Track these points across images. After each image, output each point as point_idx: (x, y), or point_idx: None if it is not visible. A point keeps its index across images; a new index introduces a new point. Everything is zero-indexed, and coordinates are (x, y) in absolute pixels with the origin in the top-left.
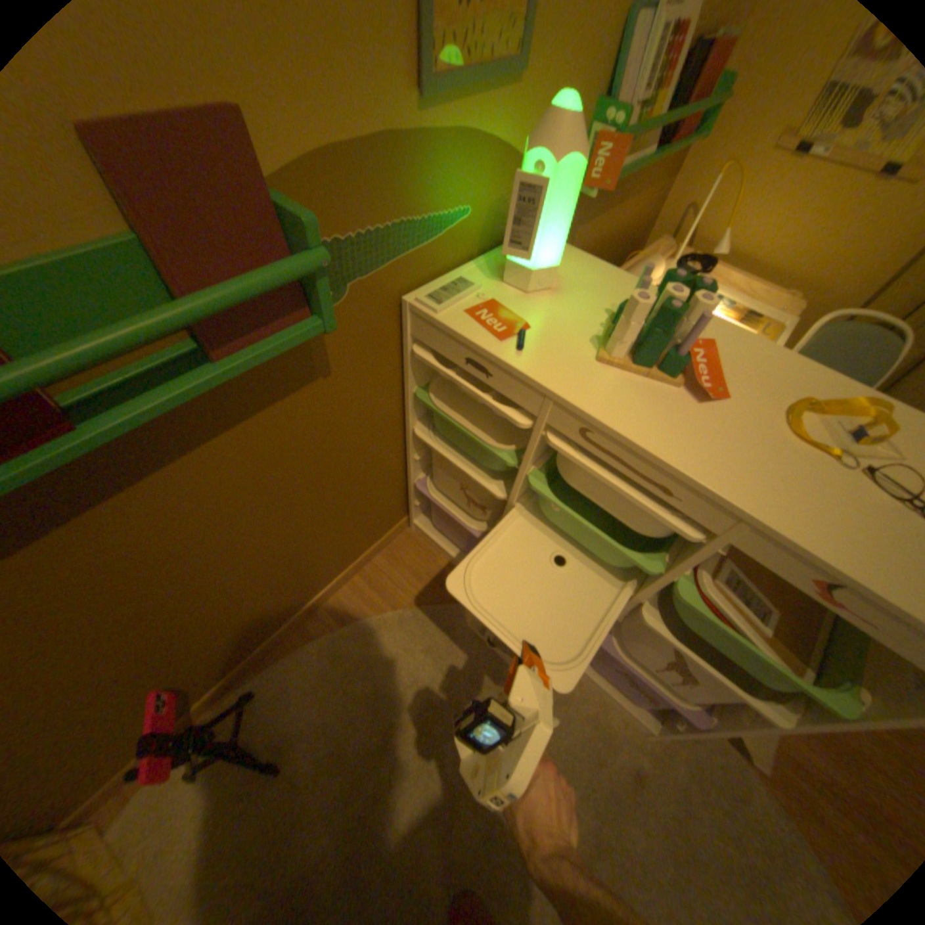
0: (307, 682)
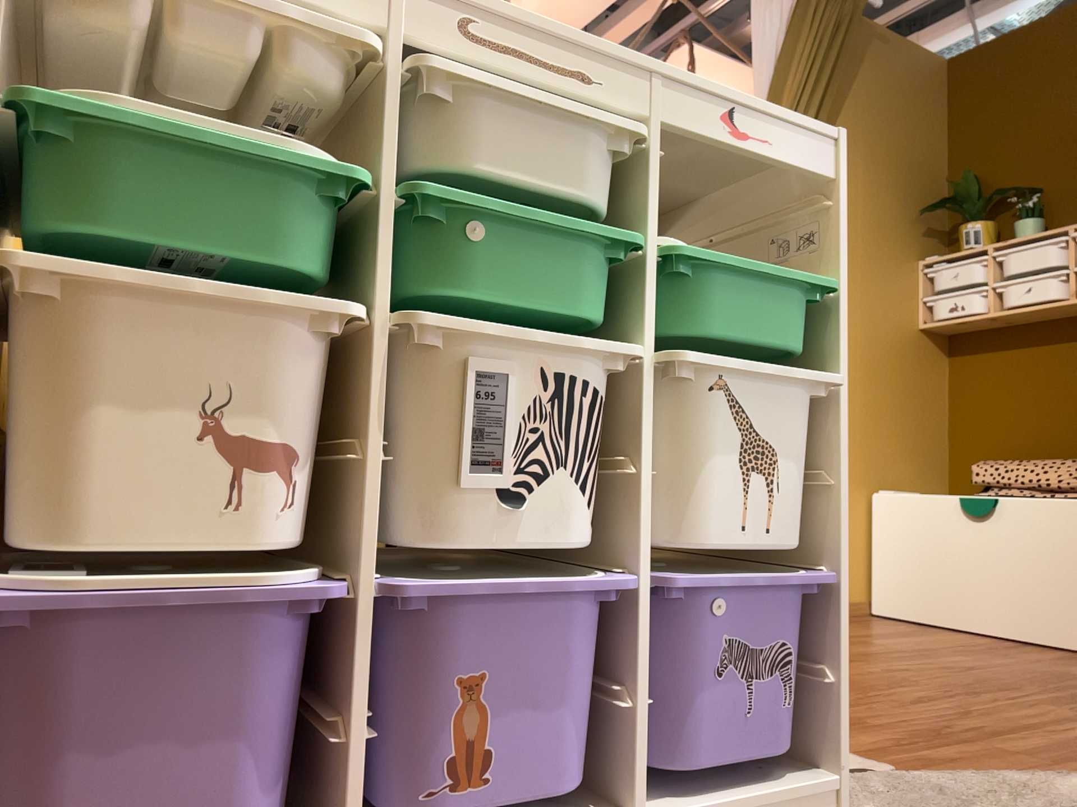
0: None
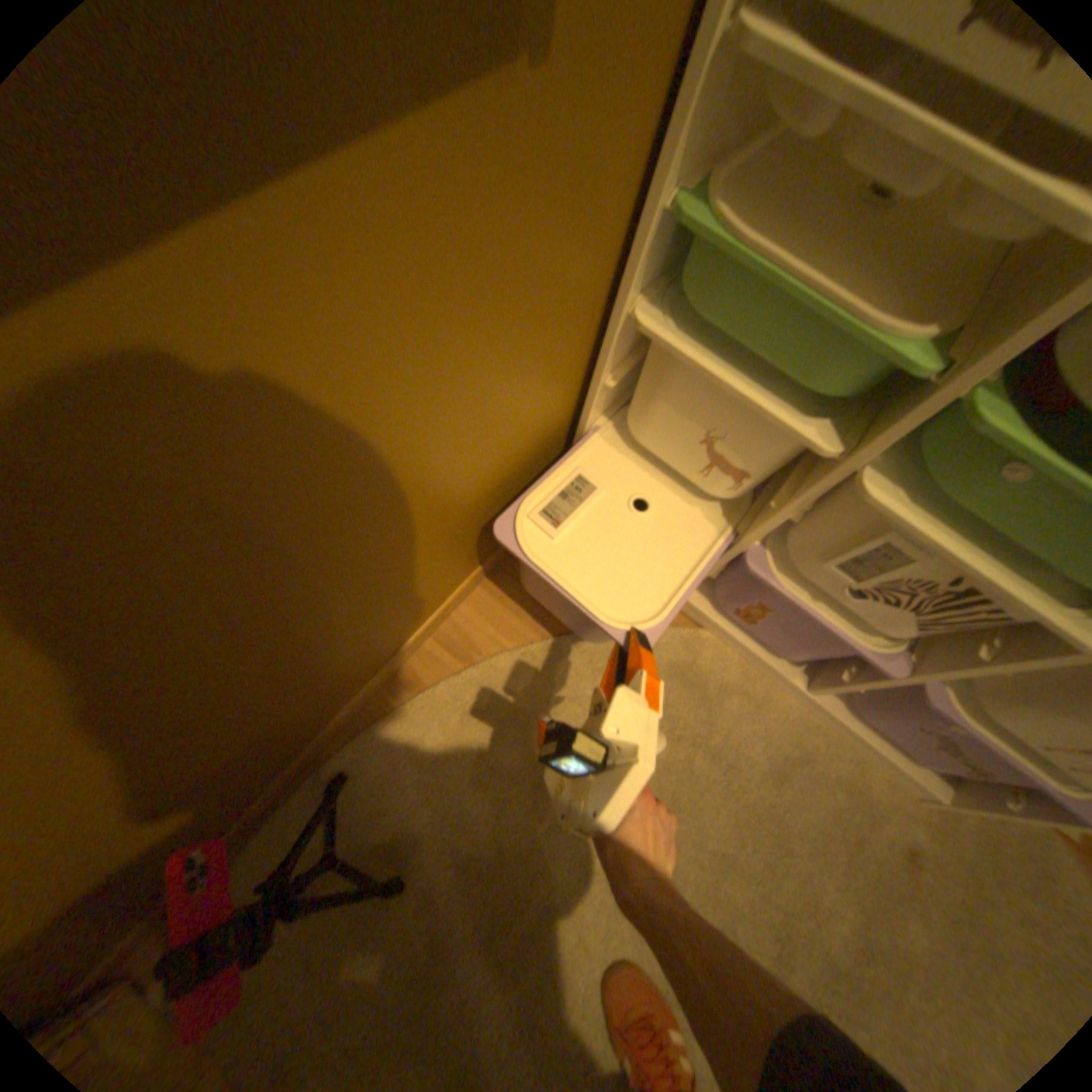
0: (427, 751)
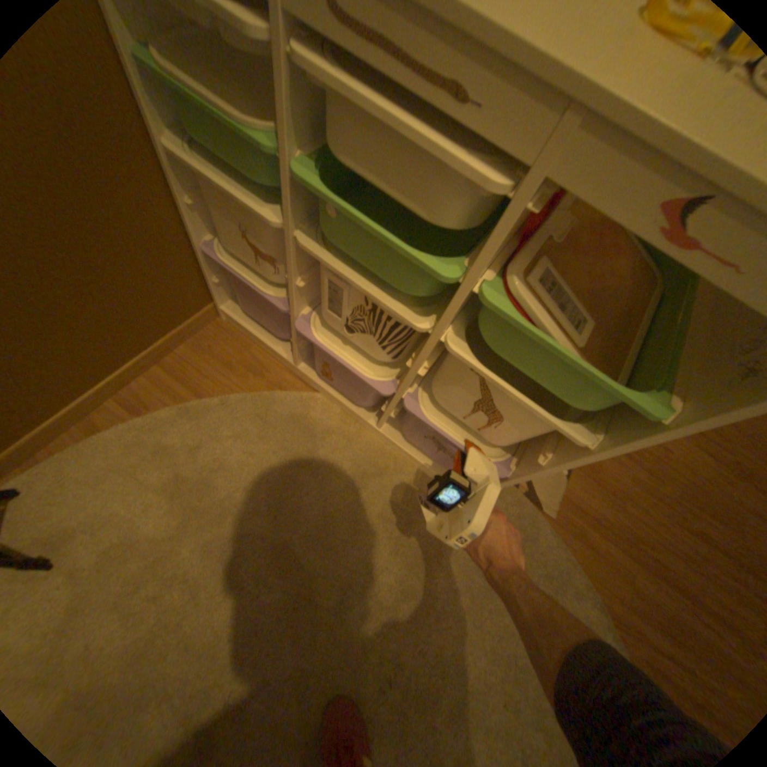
0: (90, 475)
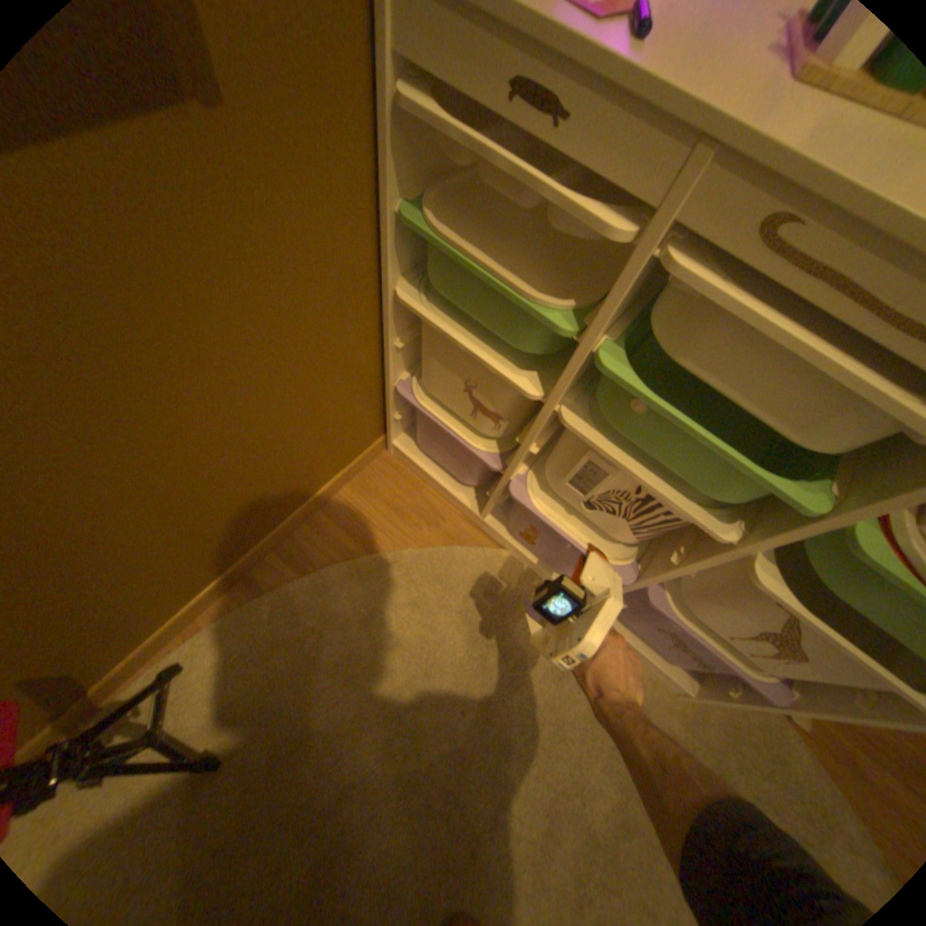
0: (256, 647)
